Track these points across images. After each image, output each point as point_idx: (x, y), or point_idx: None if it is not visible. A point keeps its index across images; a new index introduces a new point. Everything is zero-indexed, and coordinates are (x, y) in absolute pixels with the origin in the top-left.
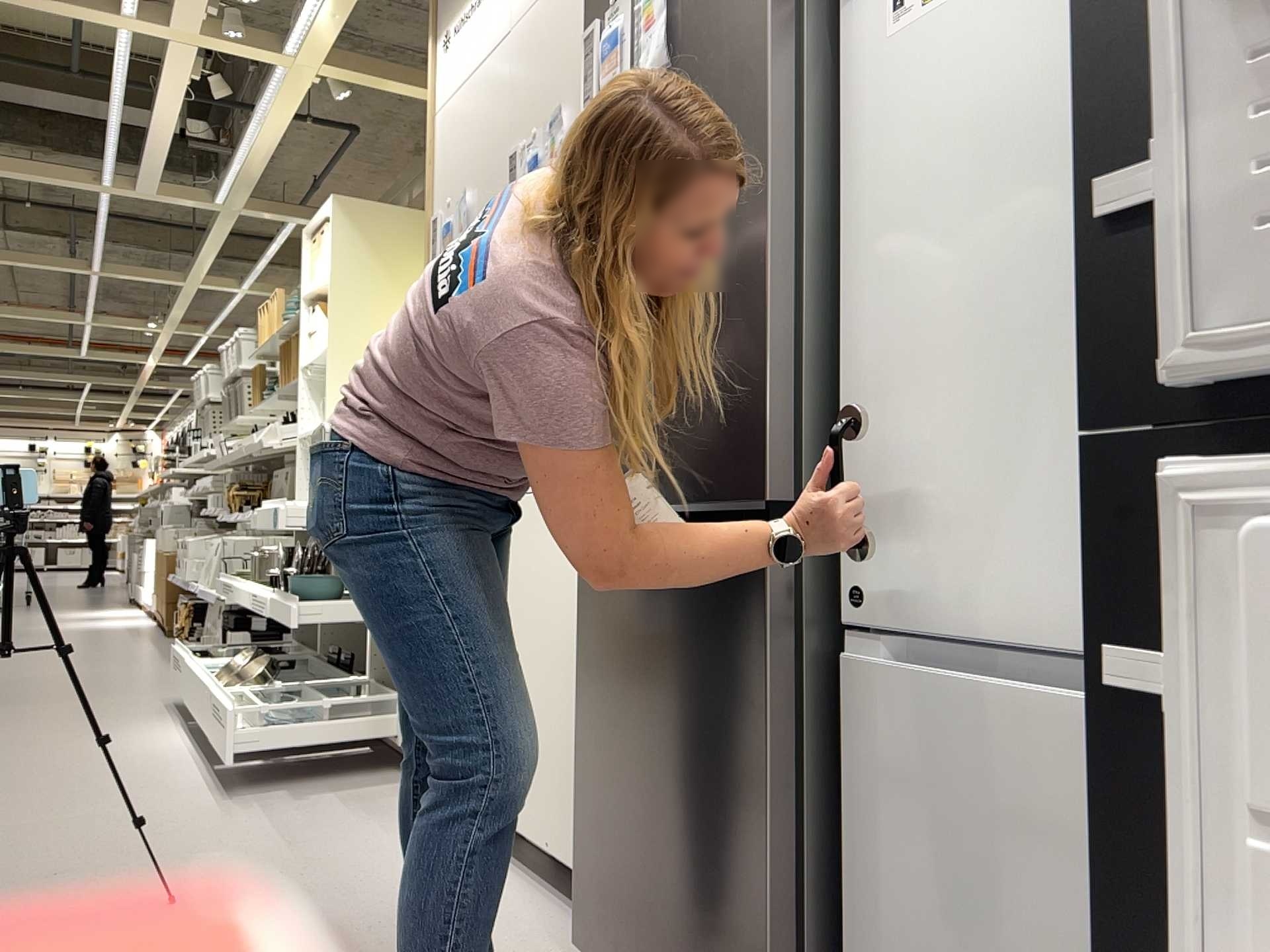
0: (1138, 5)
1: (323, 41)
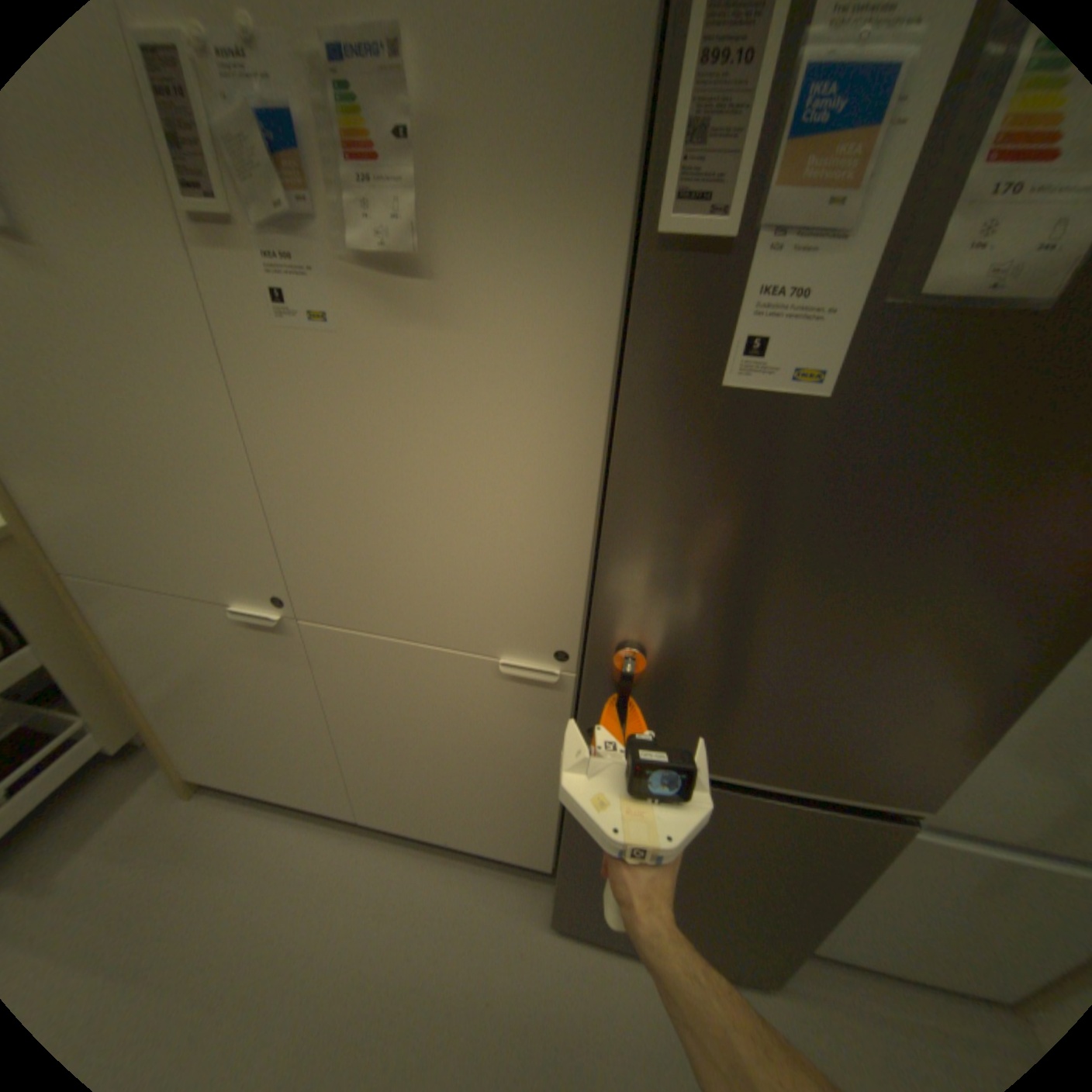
0: None
1: None
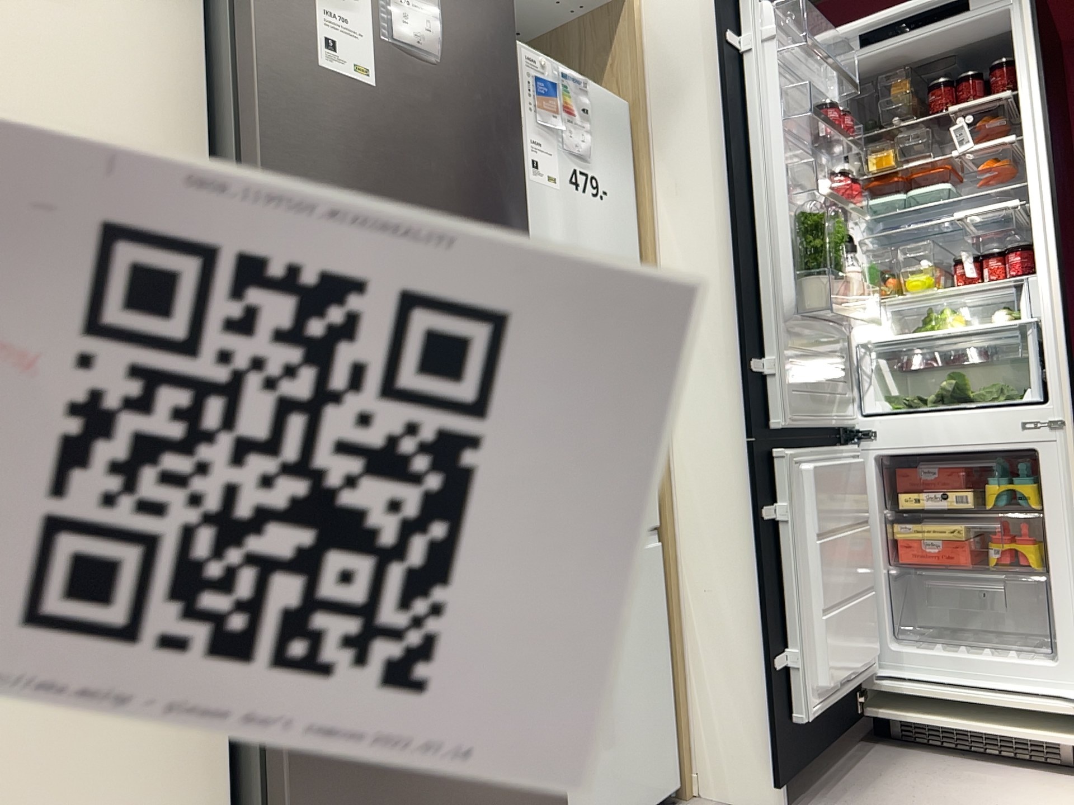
0: (750, 306)
1: None
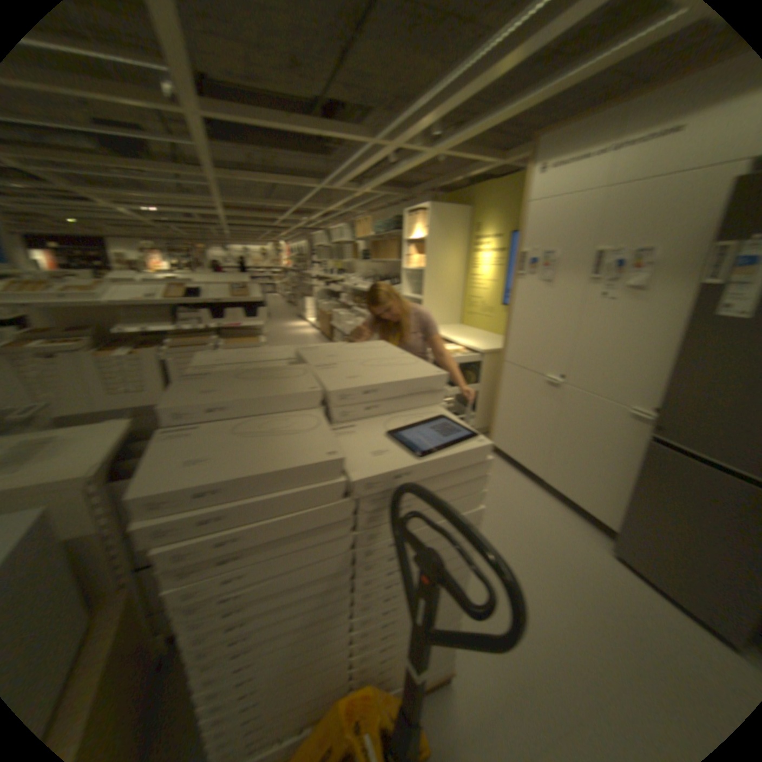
0: None
1: (452, 144)
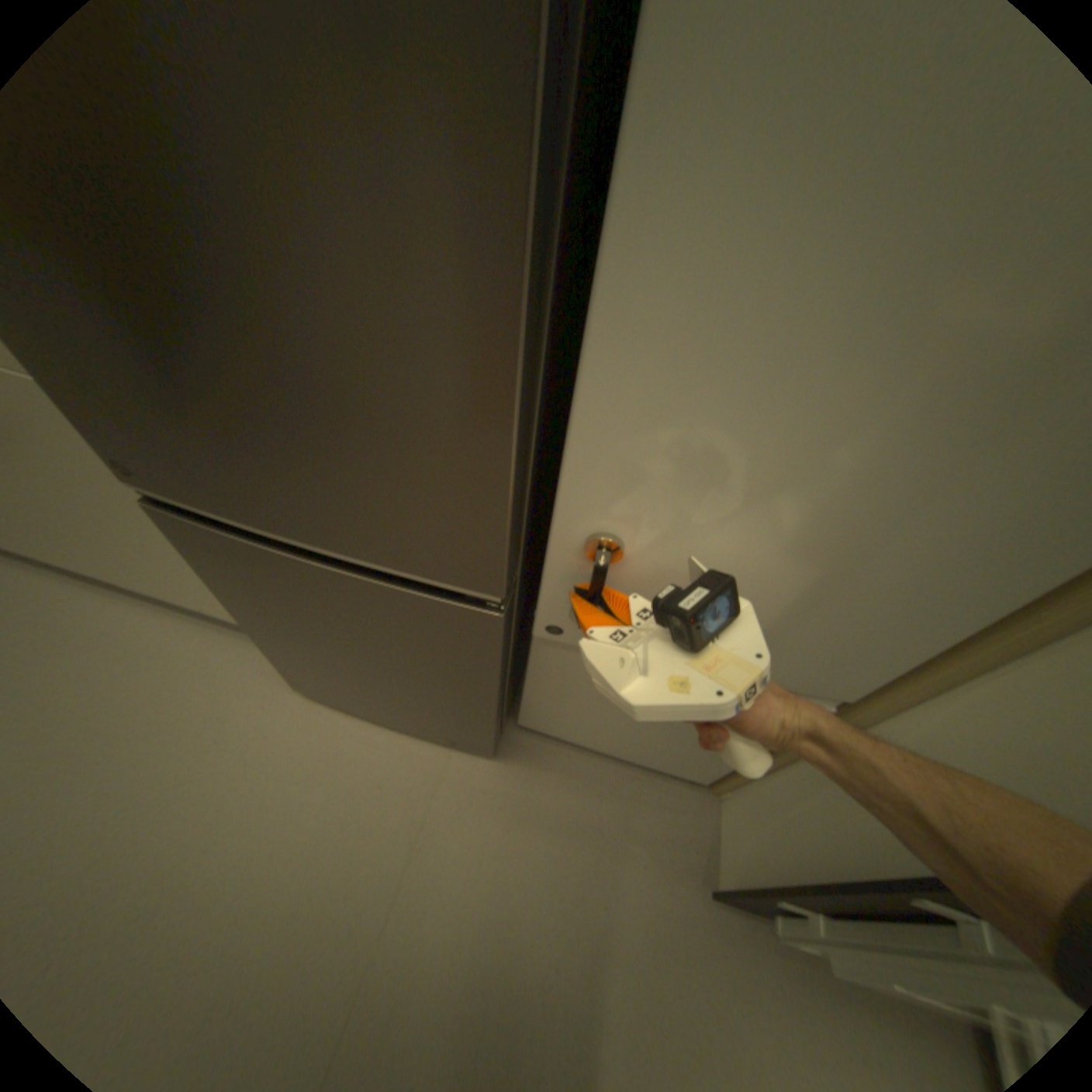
0: None
1: None
